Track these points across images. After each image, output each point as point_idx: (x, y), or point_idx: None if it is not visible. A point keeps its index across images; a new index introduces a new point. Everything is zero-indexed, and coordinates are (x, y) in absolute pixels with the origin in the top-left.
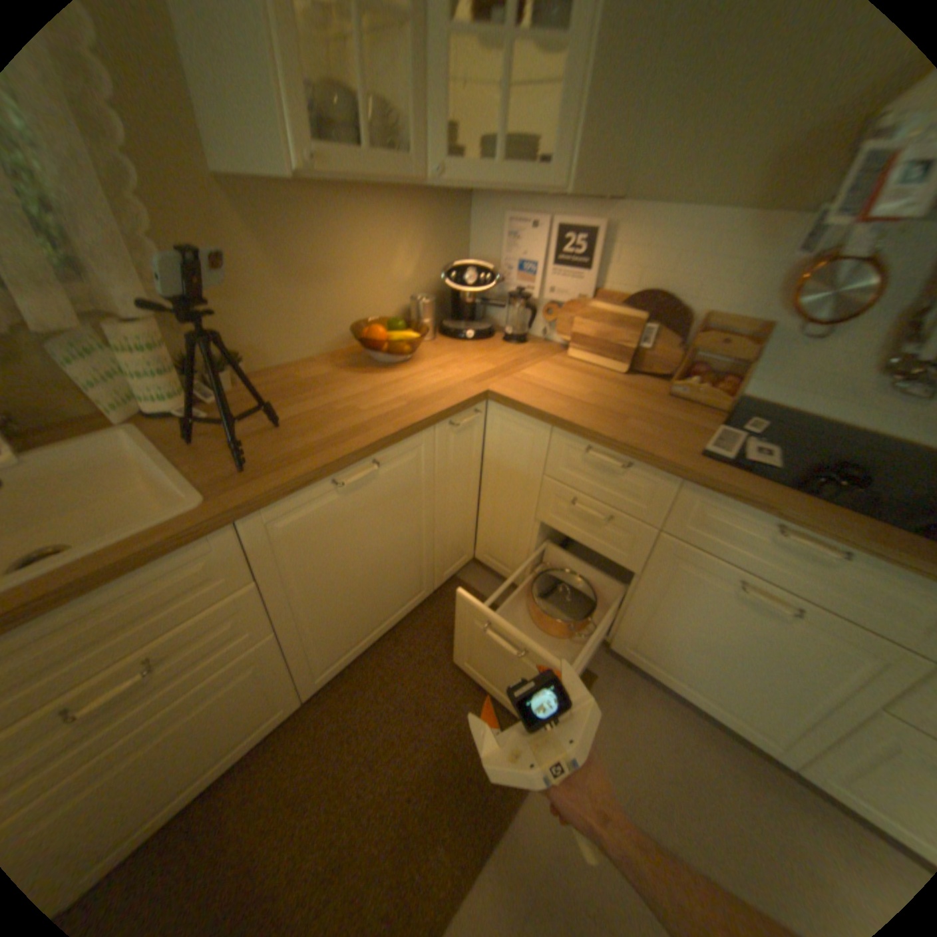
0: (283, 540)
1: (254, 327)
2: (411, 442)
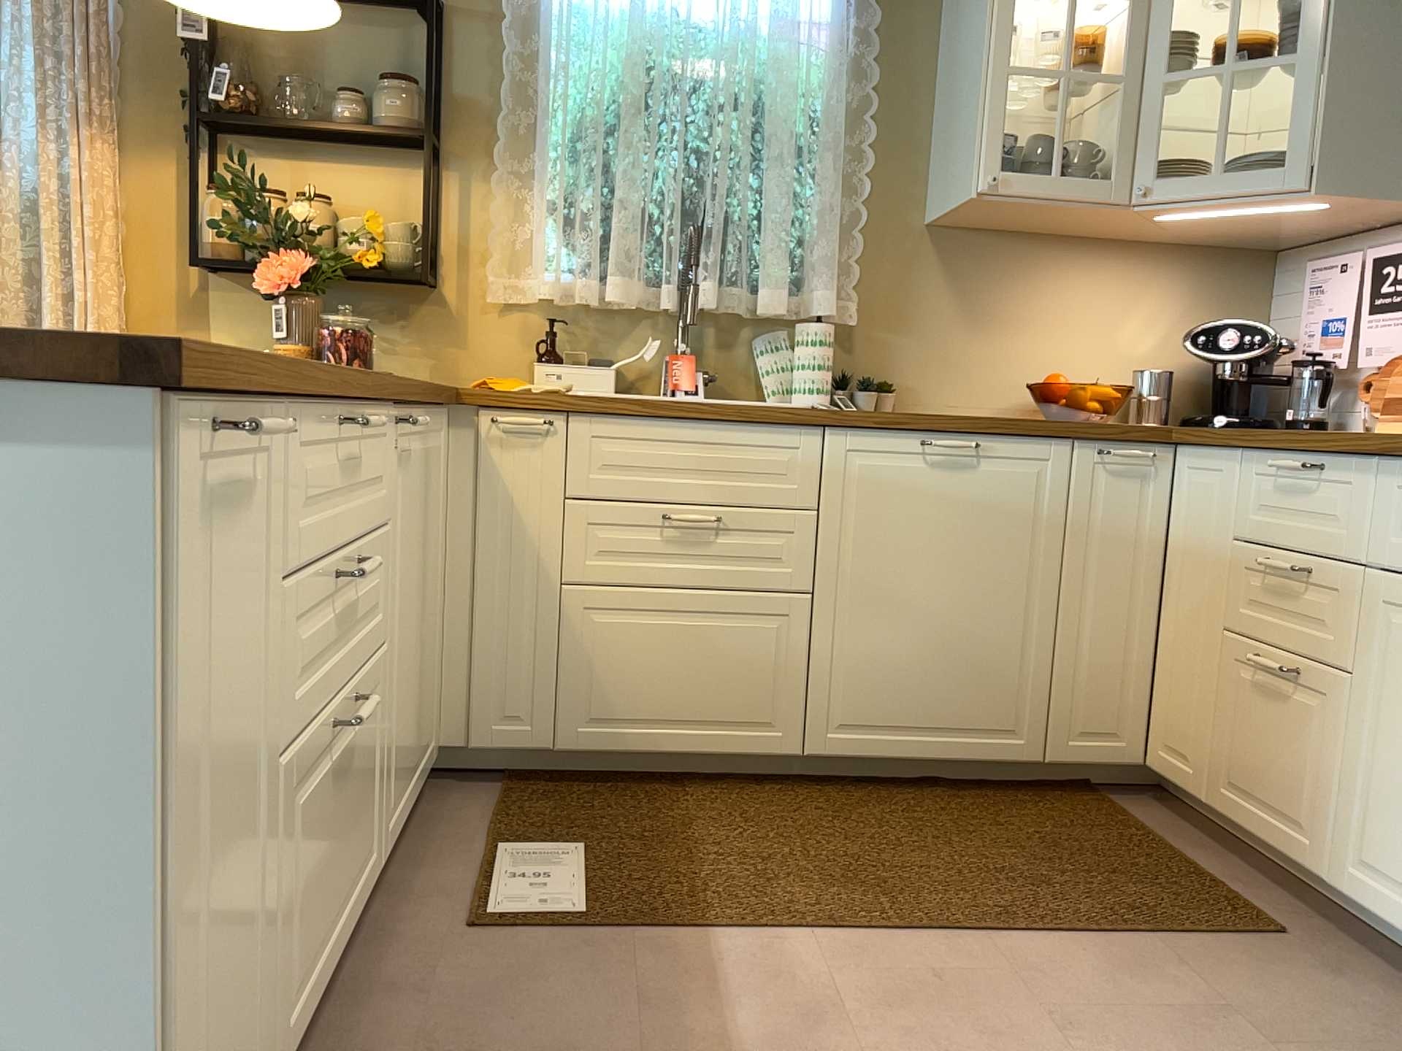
0: (857, 477)
1: (920, 365)
2: (1031, 444)
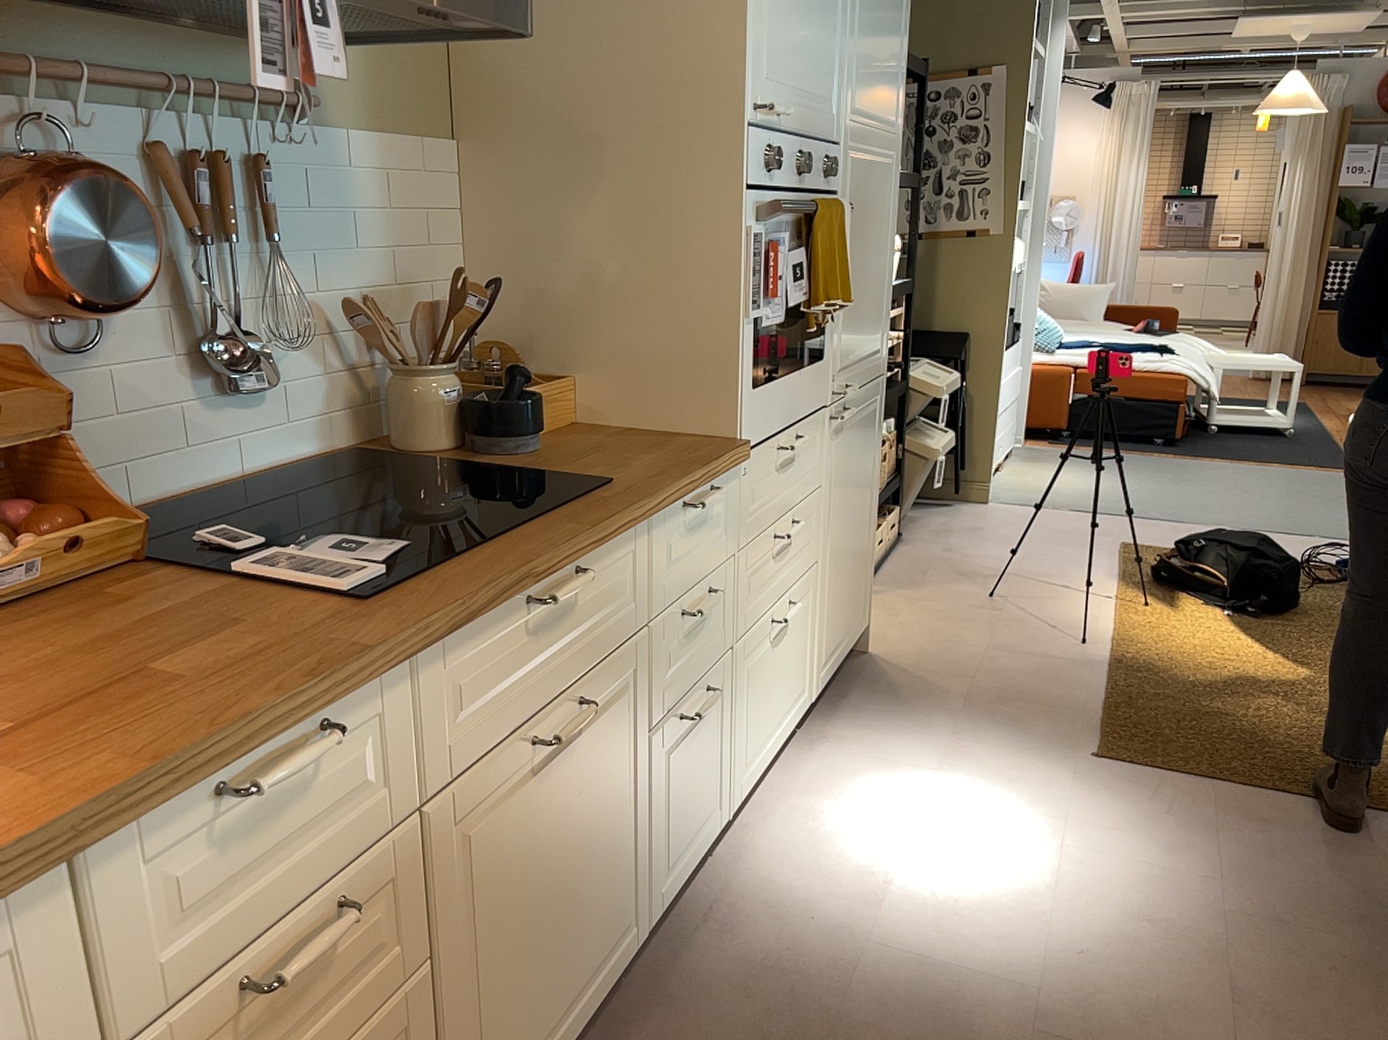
0: None
1: None
2: None
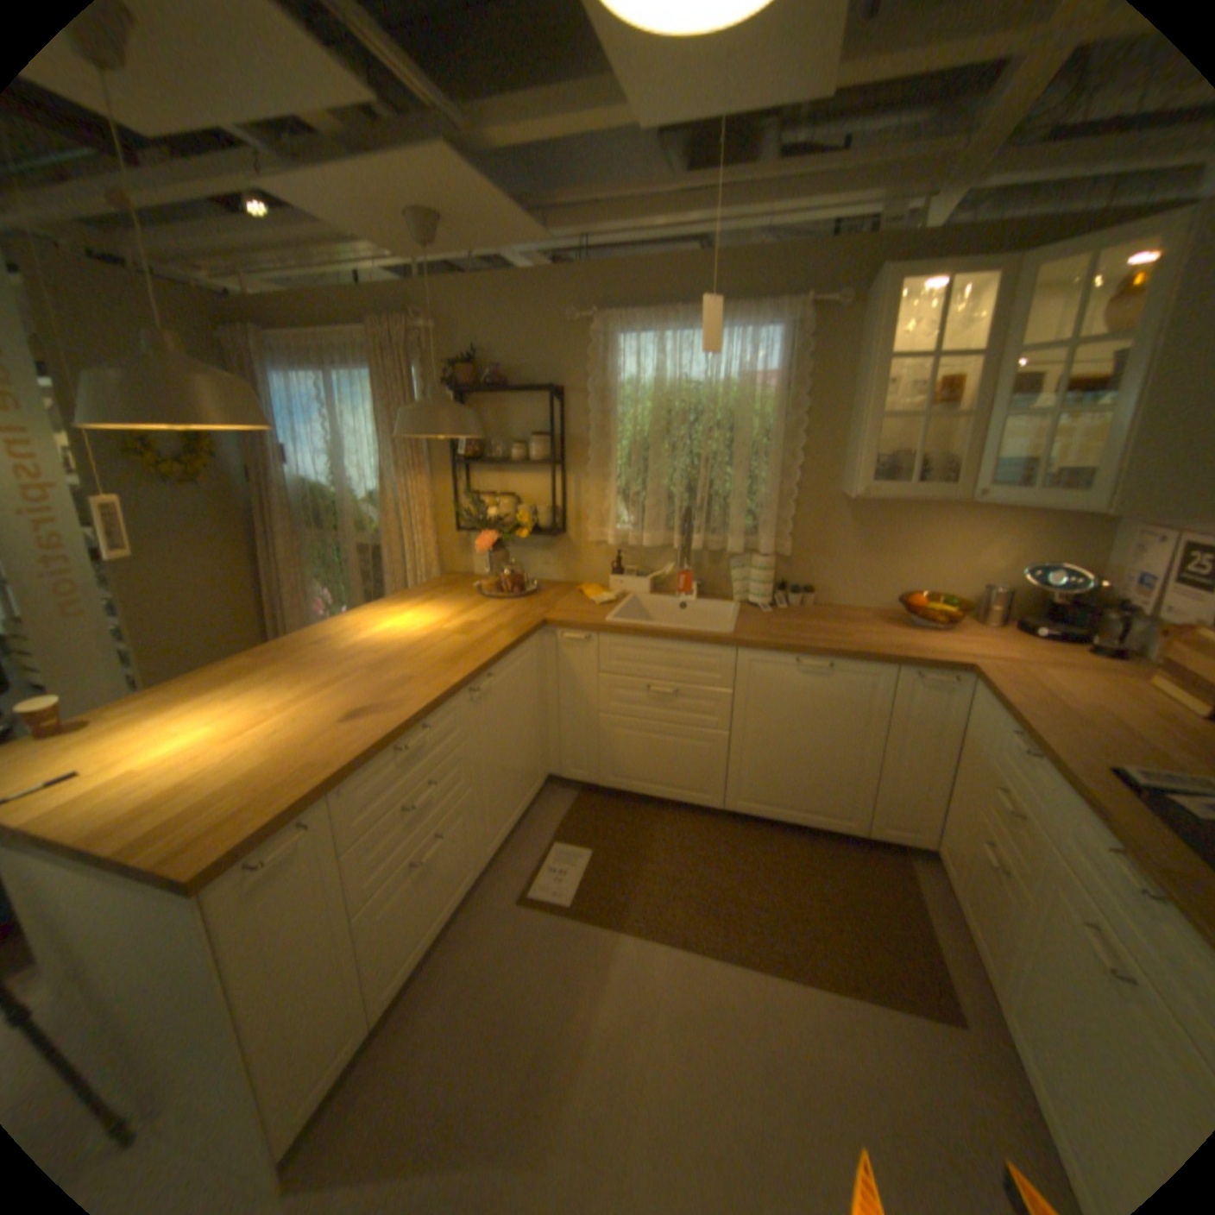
0: (754, 676)
1: (832, 577)
2: (868, 667)
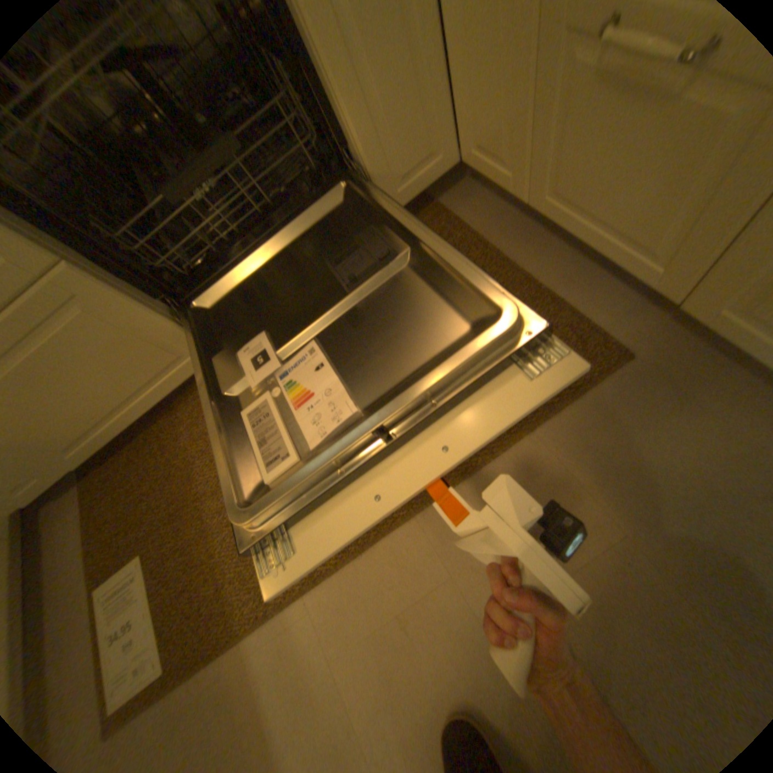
0: None
1: None
2: None
